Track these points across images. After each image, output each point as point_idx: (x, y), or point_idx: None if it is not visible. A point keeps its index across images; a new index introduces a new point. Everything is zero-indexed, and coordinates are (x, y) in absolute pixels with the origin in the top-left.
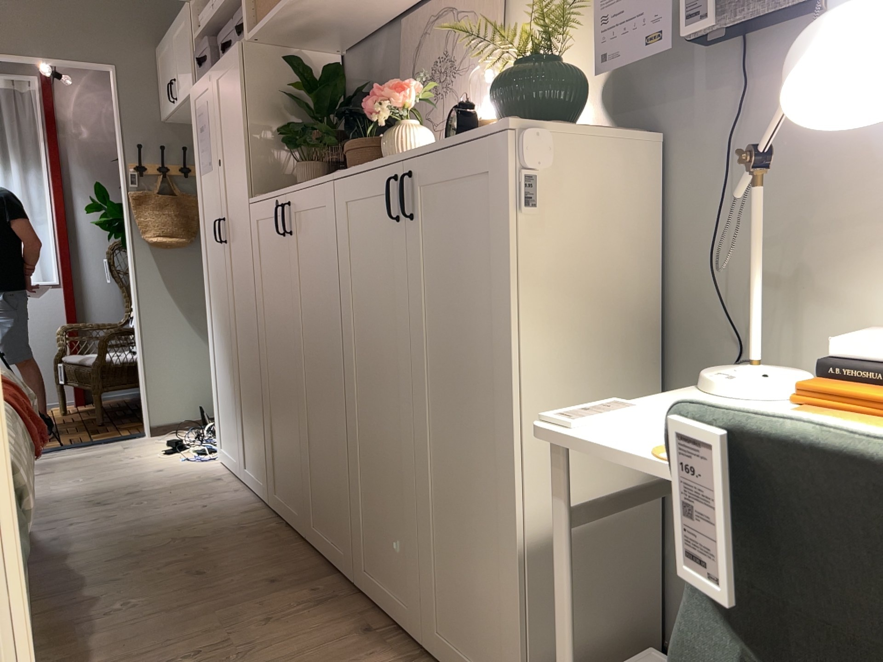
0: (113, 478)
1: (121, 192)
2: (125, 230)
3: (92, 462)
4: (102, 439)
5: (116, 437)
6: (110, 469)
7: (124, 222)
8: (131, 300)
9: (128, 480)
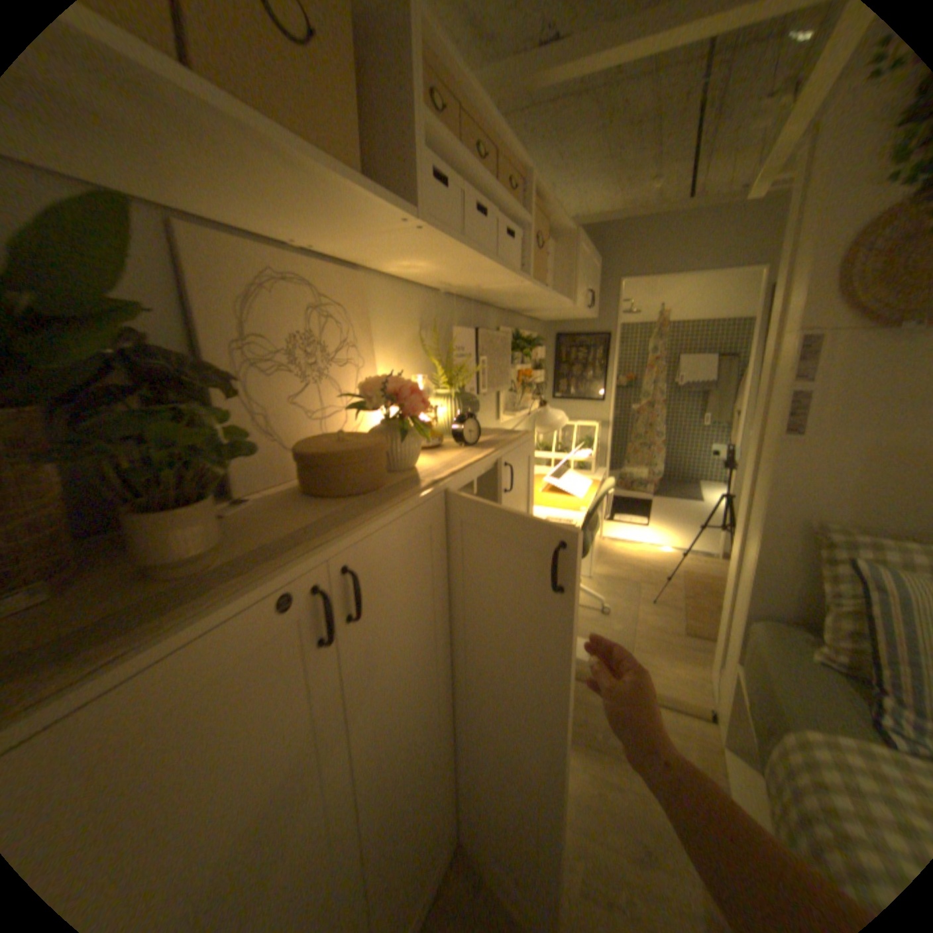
0: None
1: None
2: None
3: None
4: None
5: None
6: None
7: None
8: None
9: None
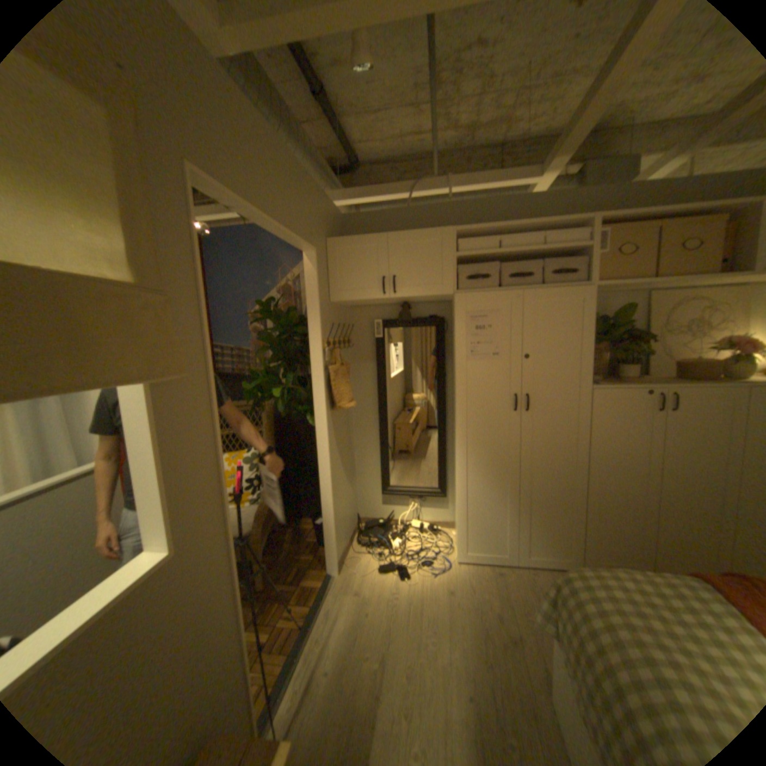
0: (447, 621)
1: (311, 366)
2: (316, 401)
3: (378, 624)
4: (314, 601)
5: (321, 593)
6: (415, 617)
7: (315, 393)
8: (320, 462)
9: (462, 614)
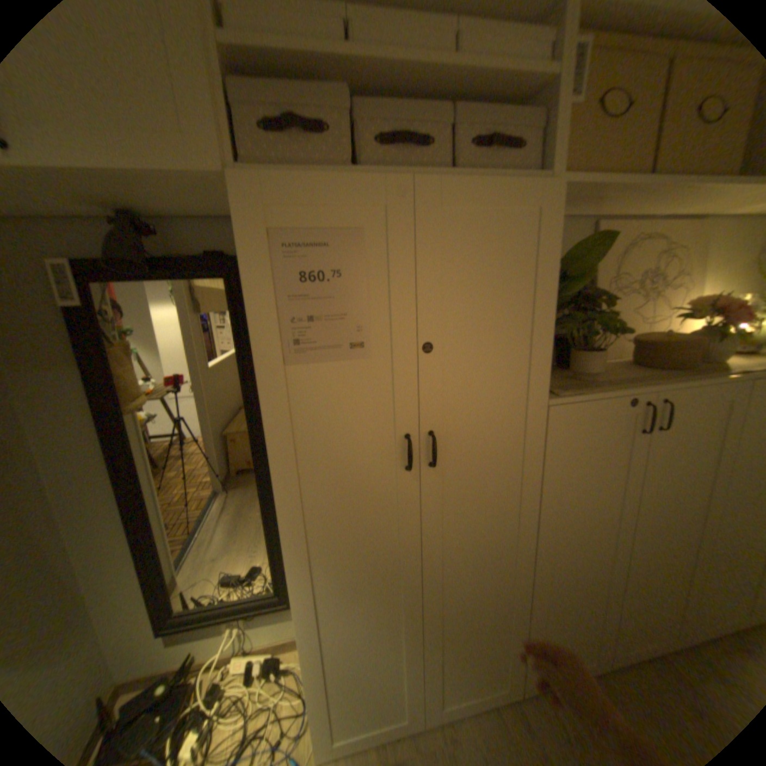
0: None
1: None
2: None
3: None
4: None
5: None
6: None
7: None
8: None
9: None
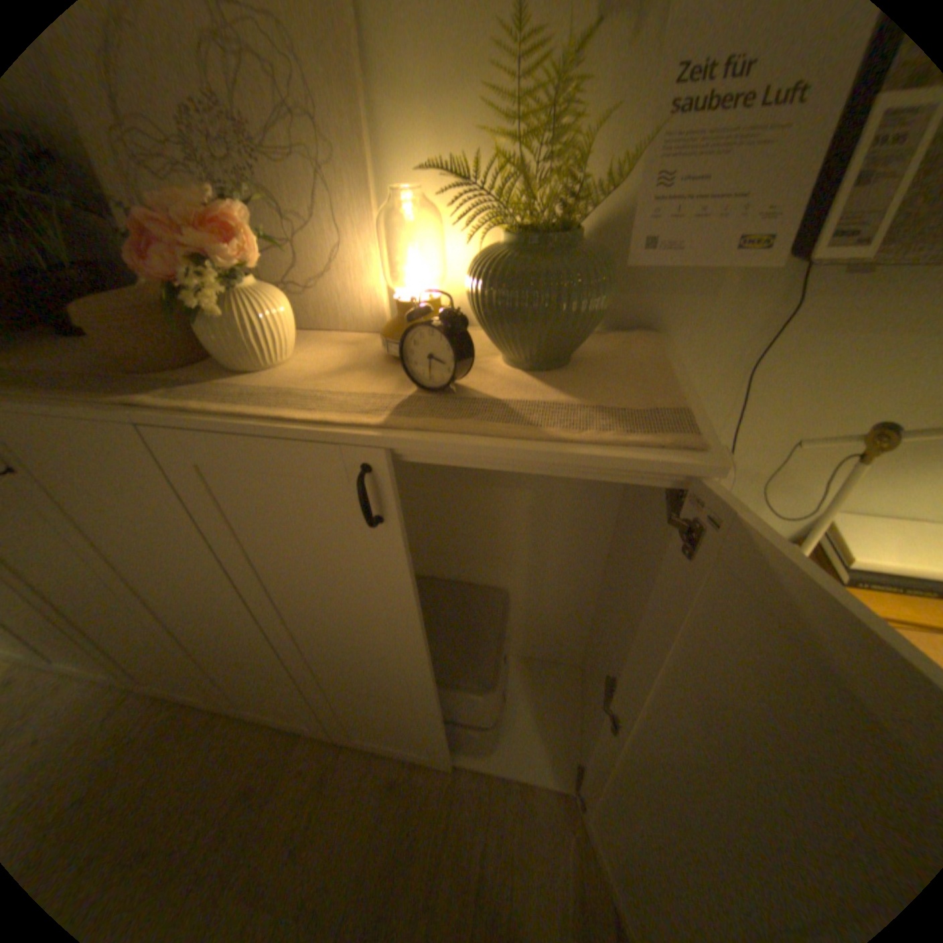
0: None
1: None
2: None
3: None
4: None
5: None
6: None
7: None
8: None
9: None
